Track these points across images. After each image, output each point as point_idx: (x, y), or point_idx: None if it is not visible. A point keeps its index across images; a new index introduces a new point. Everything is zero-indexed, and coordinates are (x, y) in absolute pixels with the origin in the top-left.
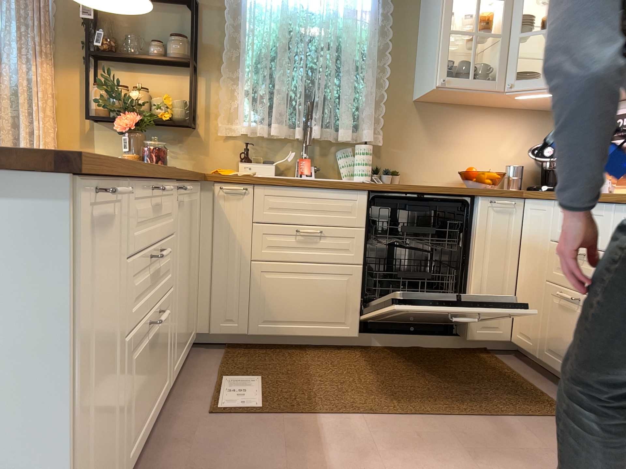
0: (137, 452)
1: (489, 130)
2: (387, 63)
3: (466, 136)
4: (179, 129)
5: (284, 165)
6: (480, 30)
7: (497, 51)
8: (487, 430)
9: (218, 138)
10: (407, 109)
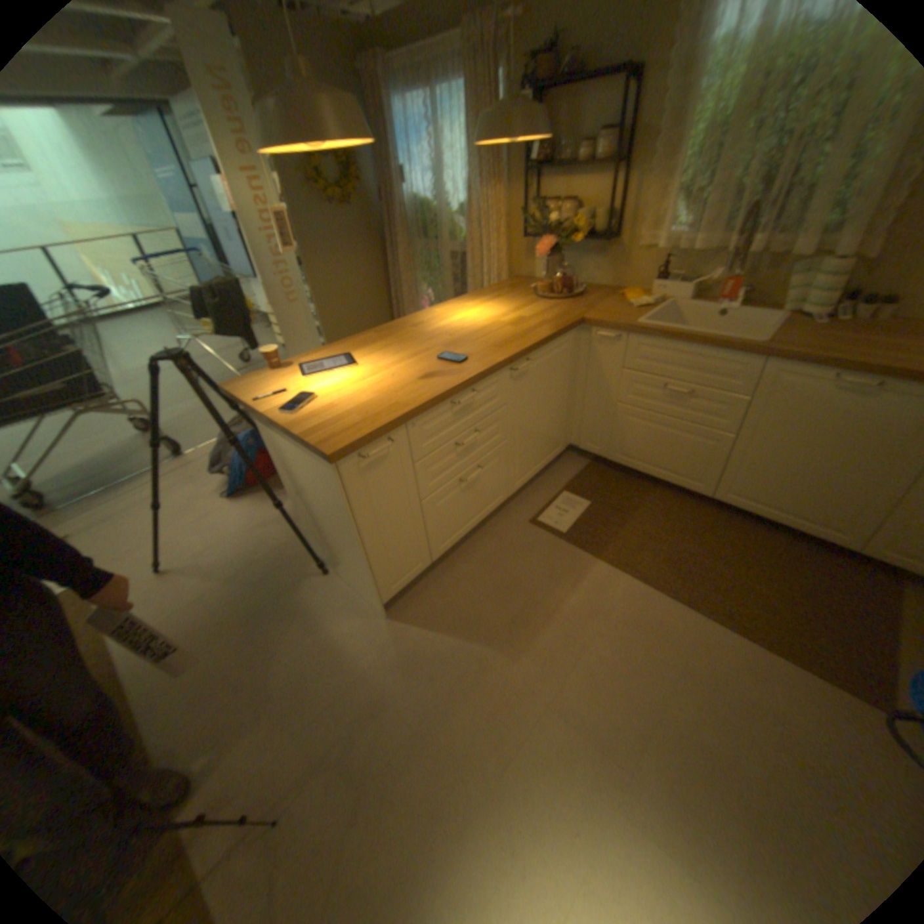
0: (458, 540)
1: None
2: None
3: None
4: (602, 238)
5: (711, 280)
6: None
7: None
8: (744, 659)
9: (641, 247)
10: None
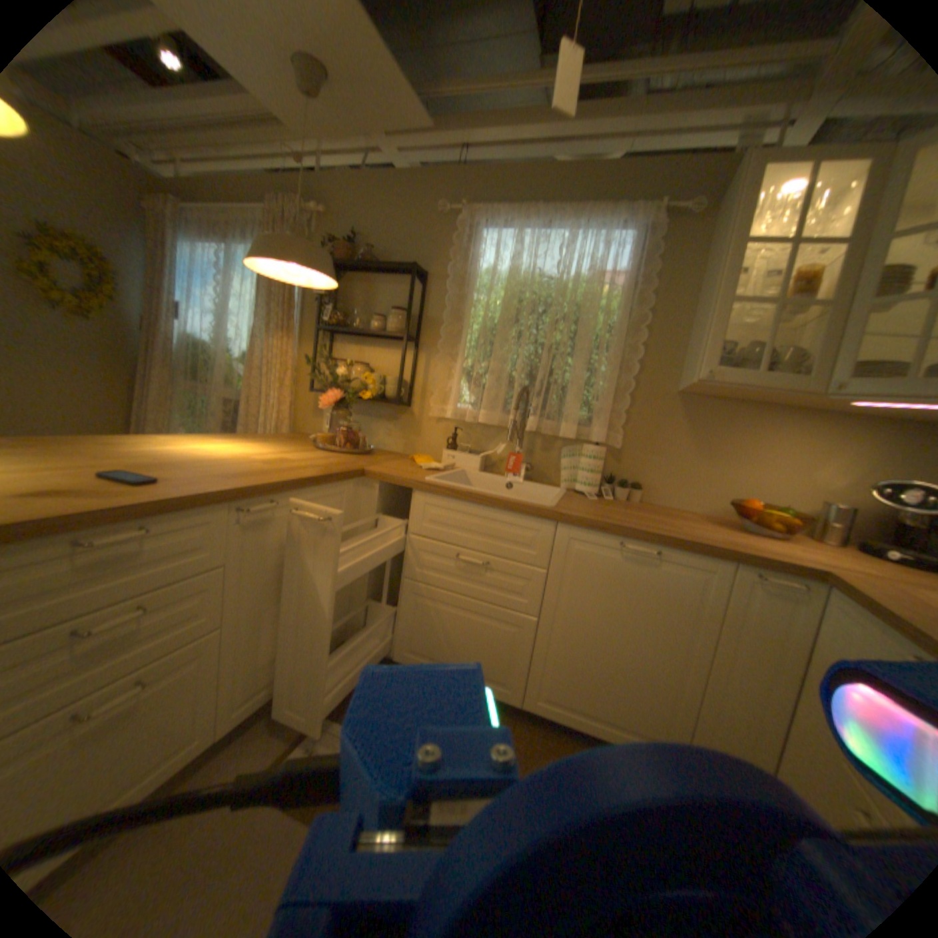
0: None
1: (802, 445)
2: (641, 342)
3: (758, 450)
4: (394, 406)
5: (496, 458)
6: (796, 295)
7: (826, 328)
8: None
9: (431, 420)
10: (667, 403)
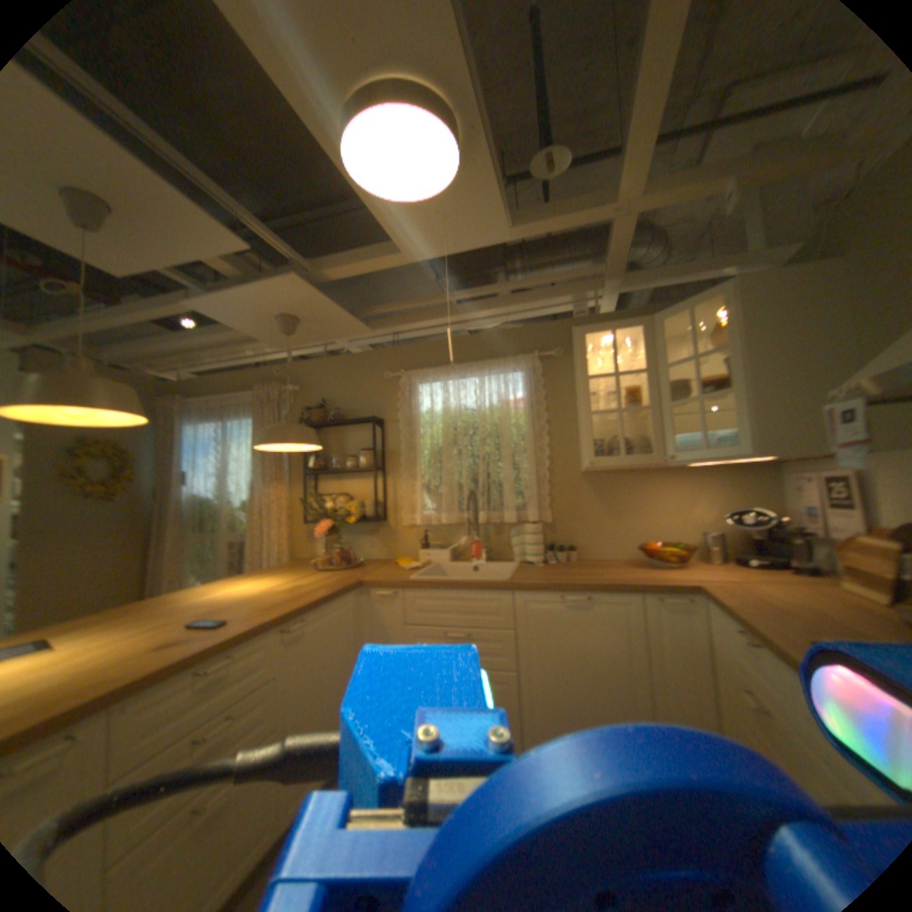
0: None
1: (675, 493)
2: (545, 444)
3: (648, 503)
4: (374, 522)
5: (462, 547)
6: (629, 402)
7: (654, 419)
8: None
9: (405, 527)
10: (576, 482)
